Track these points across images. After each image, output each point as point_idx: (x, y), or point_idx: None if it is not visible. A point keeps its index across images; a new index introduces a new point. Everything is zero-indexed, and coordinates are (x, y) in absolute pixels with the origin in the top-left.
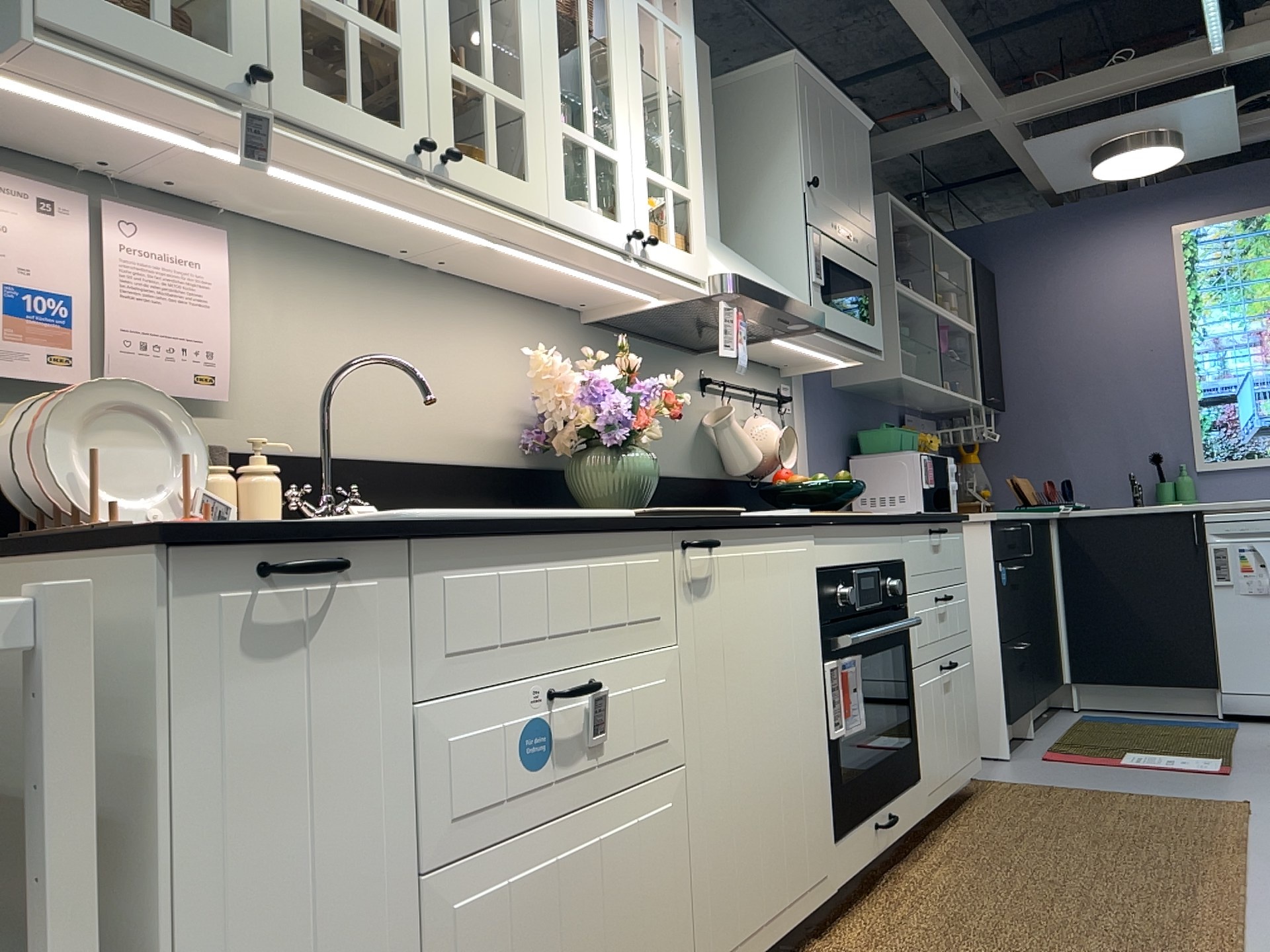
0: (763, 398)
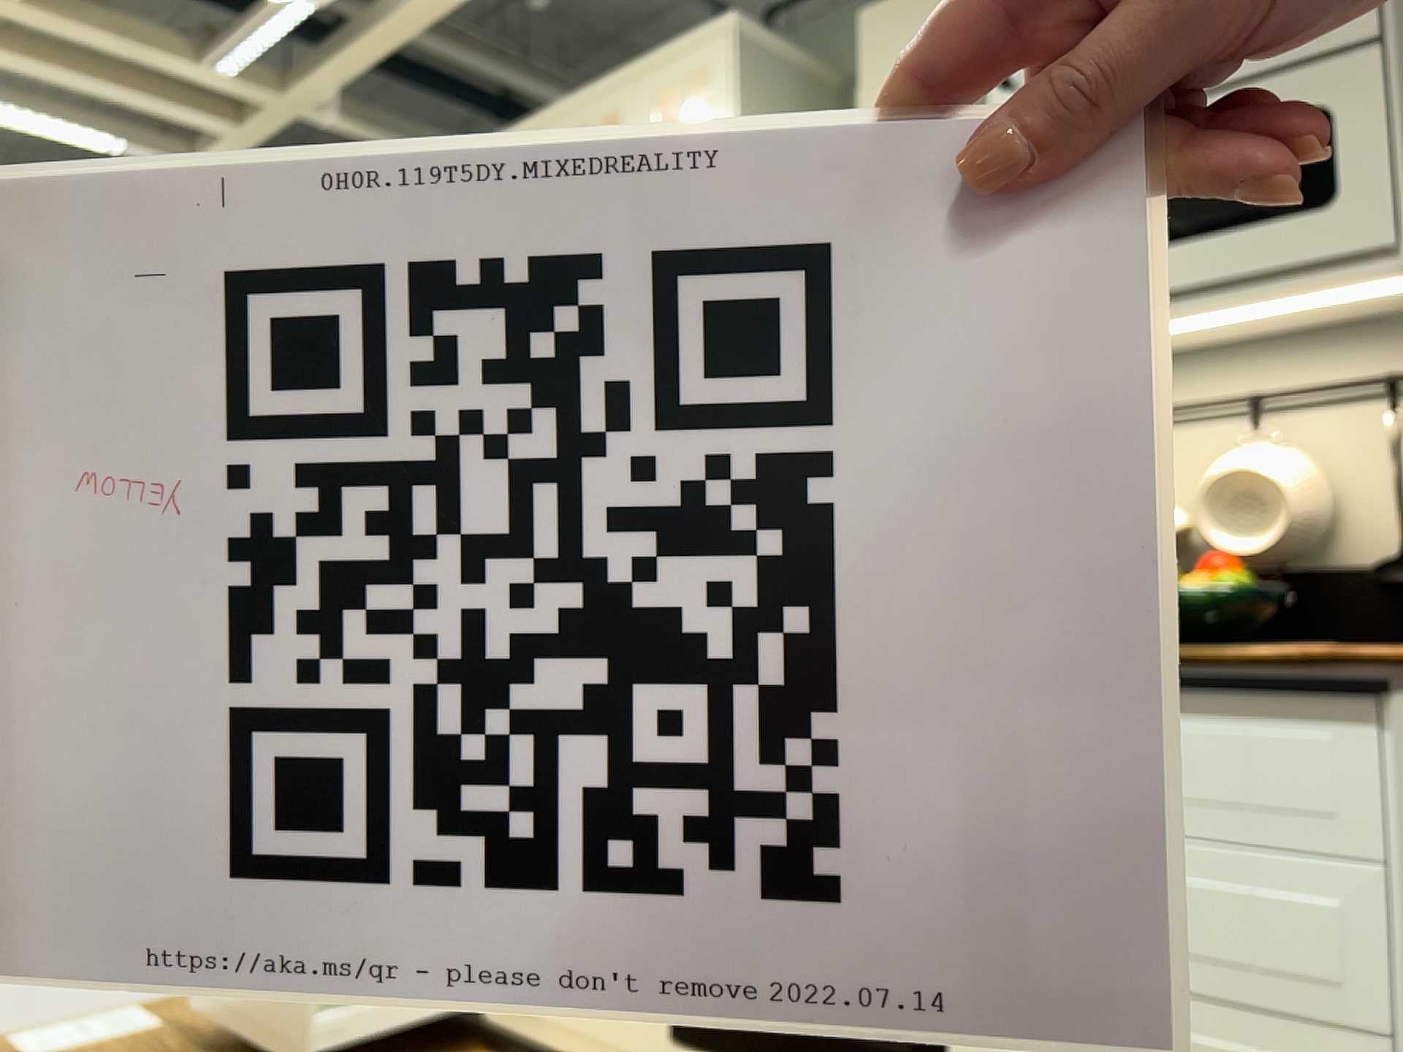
0: (1329, 396)
